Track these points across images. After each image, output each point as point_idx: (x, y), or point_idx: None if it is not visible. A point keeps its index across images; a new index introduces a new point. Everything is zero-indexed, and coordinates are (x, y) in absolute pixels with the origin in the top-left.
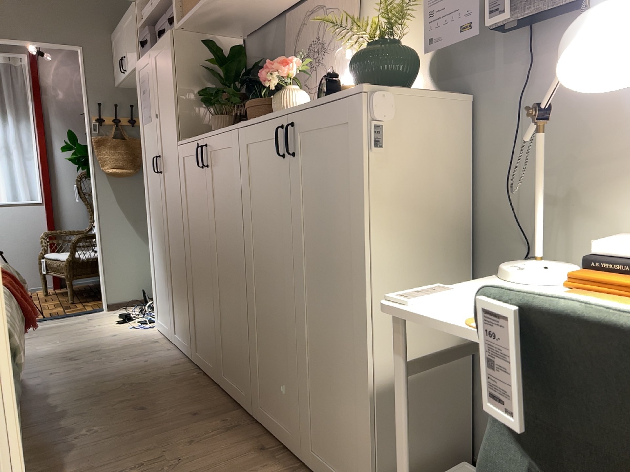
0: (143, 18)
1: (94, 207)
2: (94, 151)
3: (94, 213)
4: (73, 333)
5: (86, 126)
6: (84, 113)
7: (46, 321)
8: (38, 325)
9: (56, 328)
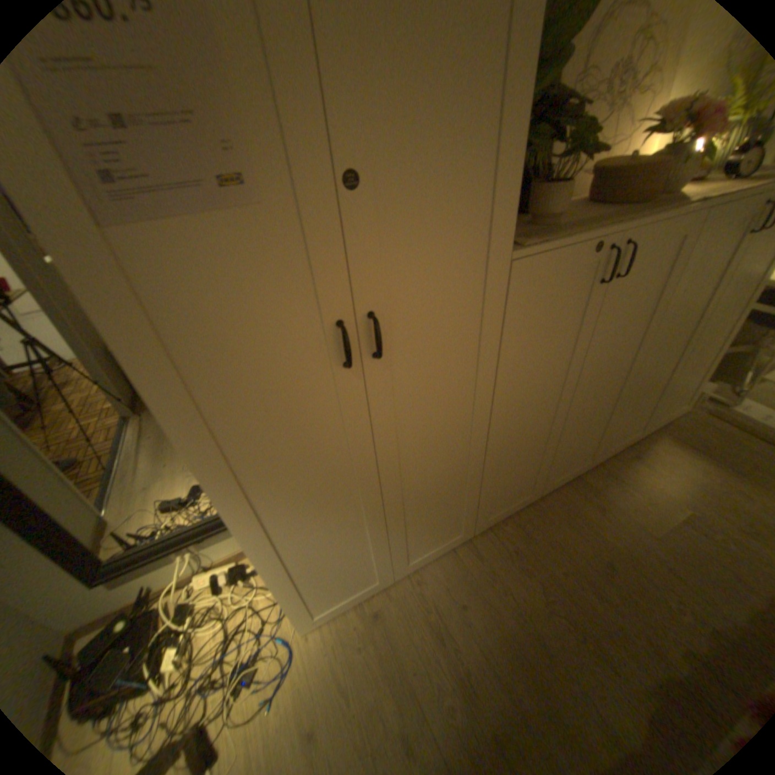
0: None
1: None
2: None
3: None
4: None
5: None
6: None
7: None
8: None
9: None
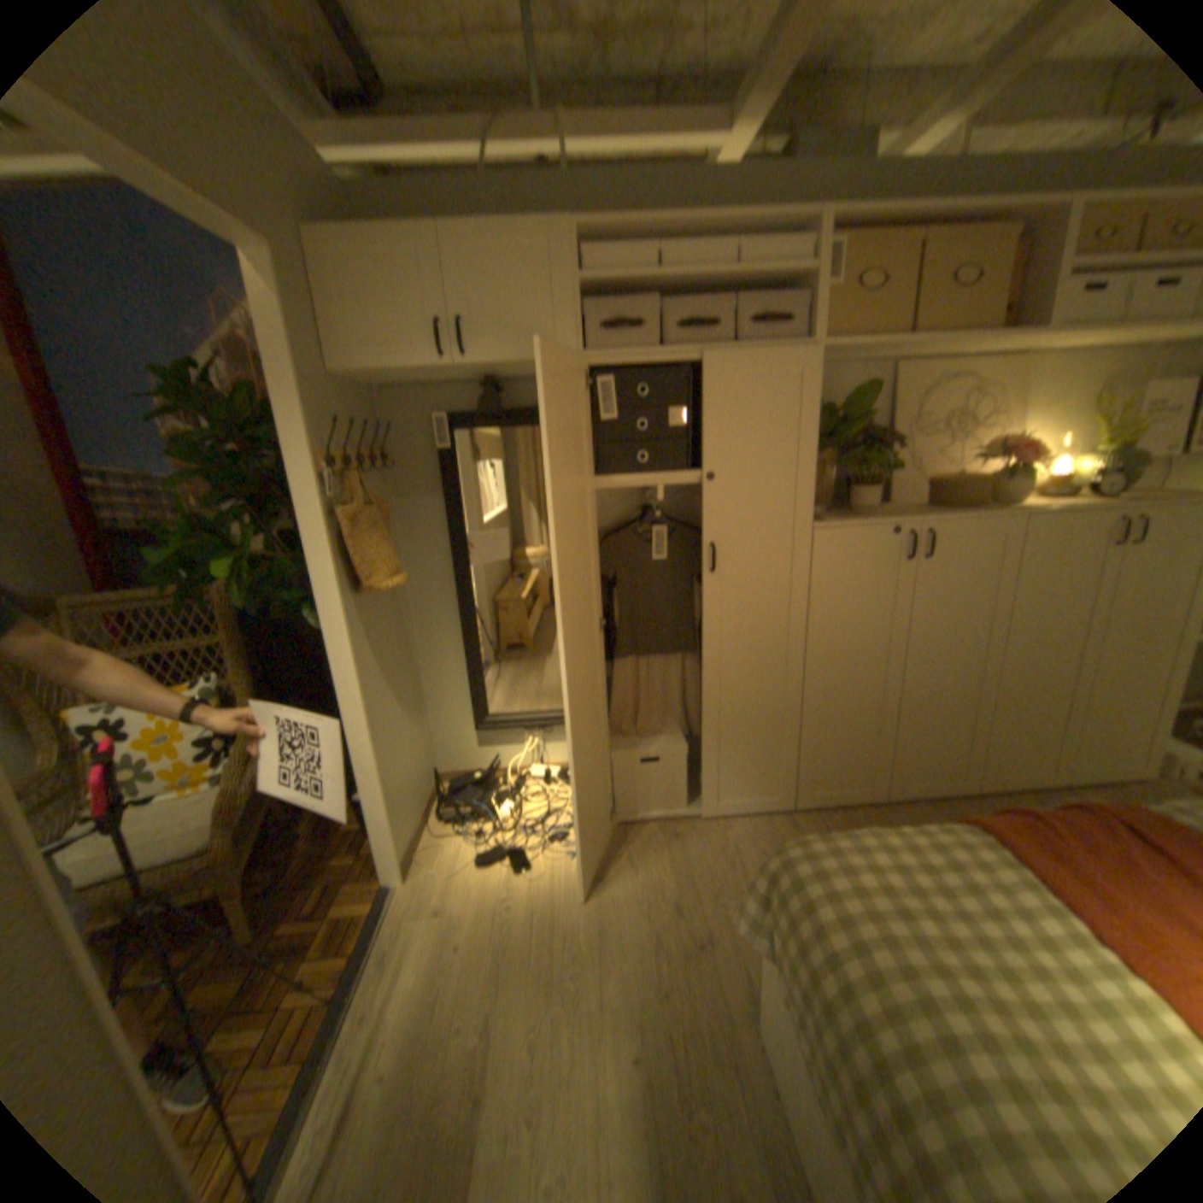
0: (585, 260)
1: (338, 682)
2: (332, 543)
3: (341, 696)
4: (527, 943)
5: (293, 479)
6: (284, 442)
7: (353, 1003)
8: (380, 1021)
9: (447, 978)
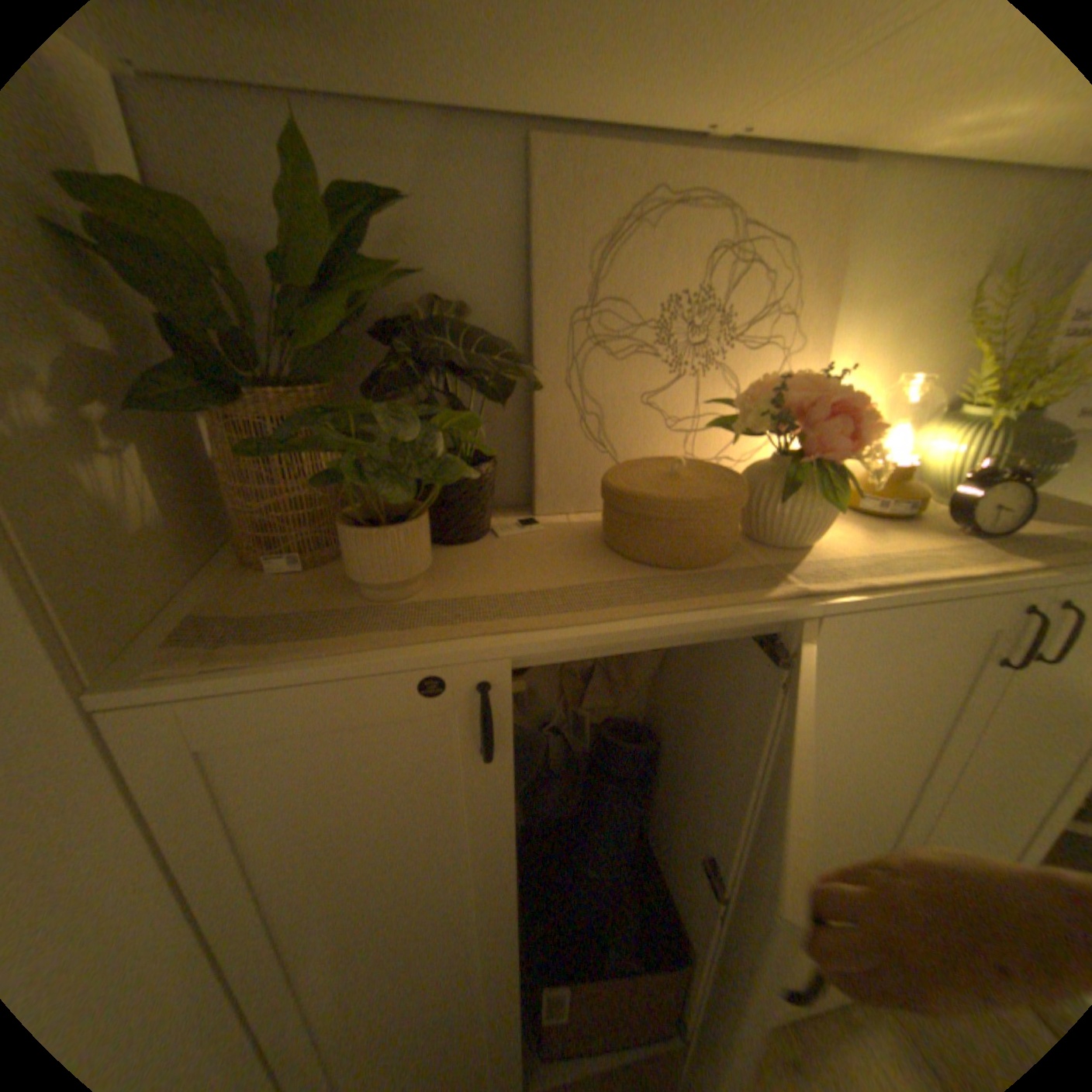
0: None
1: None
2: None
3: None
4: None
5: None
6: None
7: None
8: None
9: None
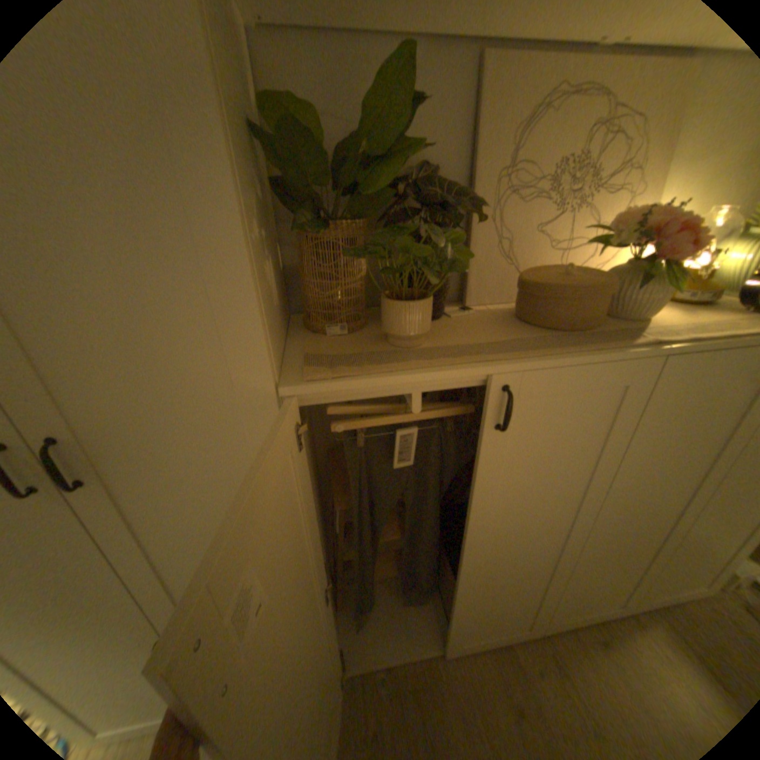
0: None
1: None
2: None
3: None
4: None
5: None
6: None
7: None
8: None
9: None
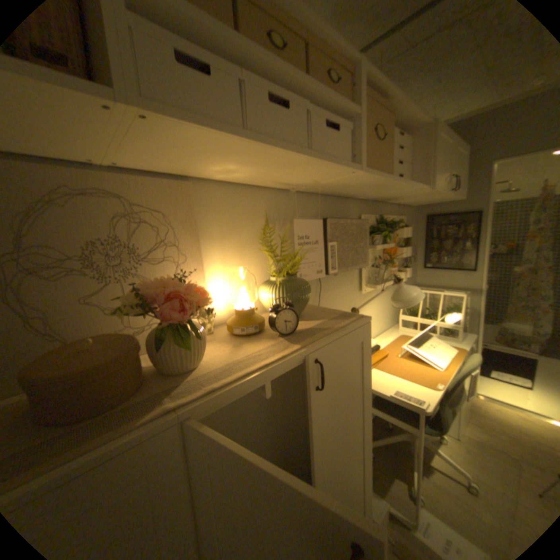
0: None
1: None
2: None
3: None
4: None
5: None
6: None
7: None
8: None
9: None
